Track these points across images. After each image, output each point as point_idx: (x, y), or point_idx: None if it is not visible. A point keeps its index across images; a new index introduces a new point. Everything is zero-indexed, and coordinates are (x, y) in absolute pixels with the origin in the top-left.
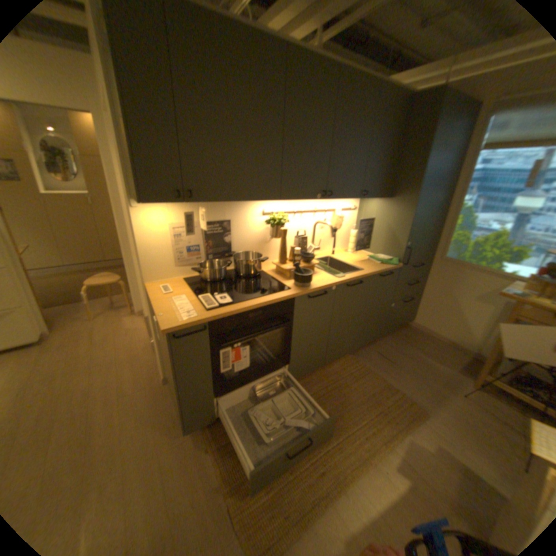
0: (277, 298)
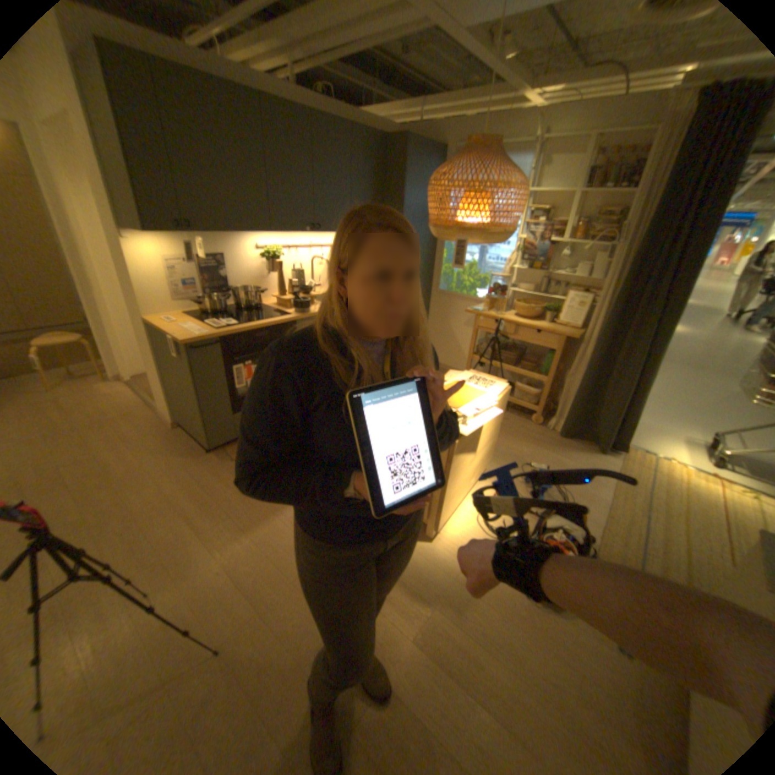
0: (278, 322)
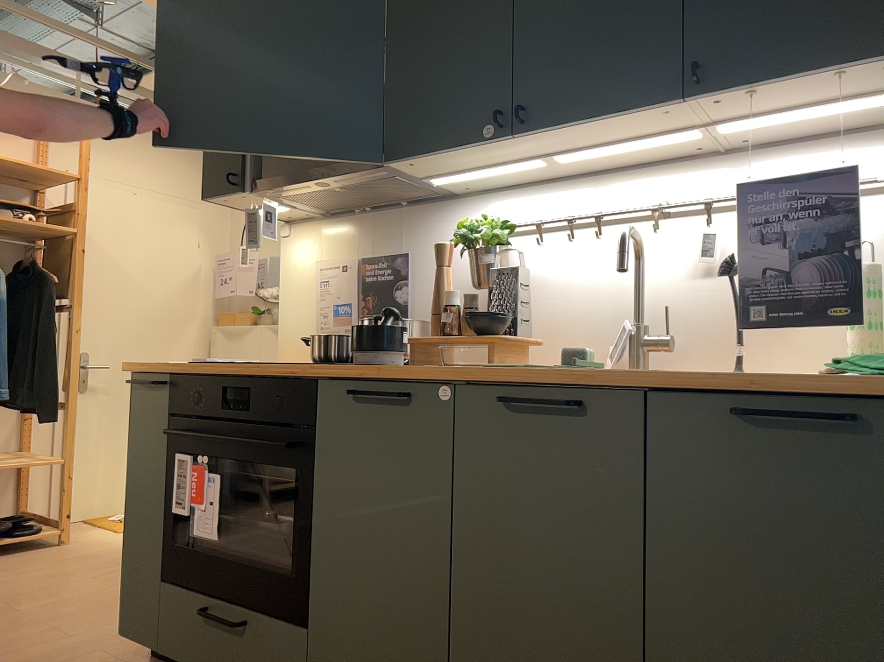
0: (281, 371)
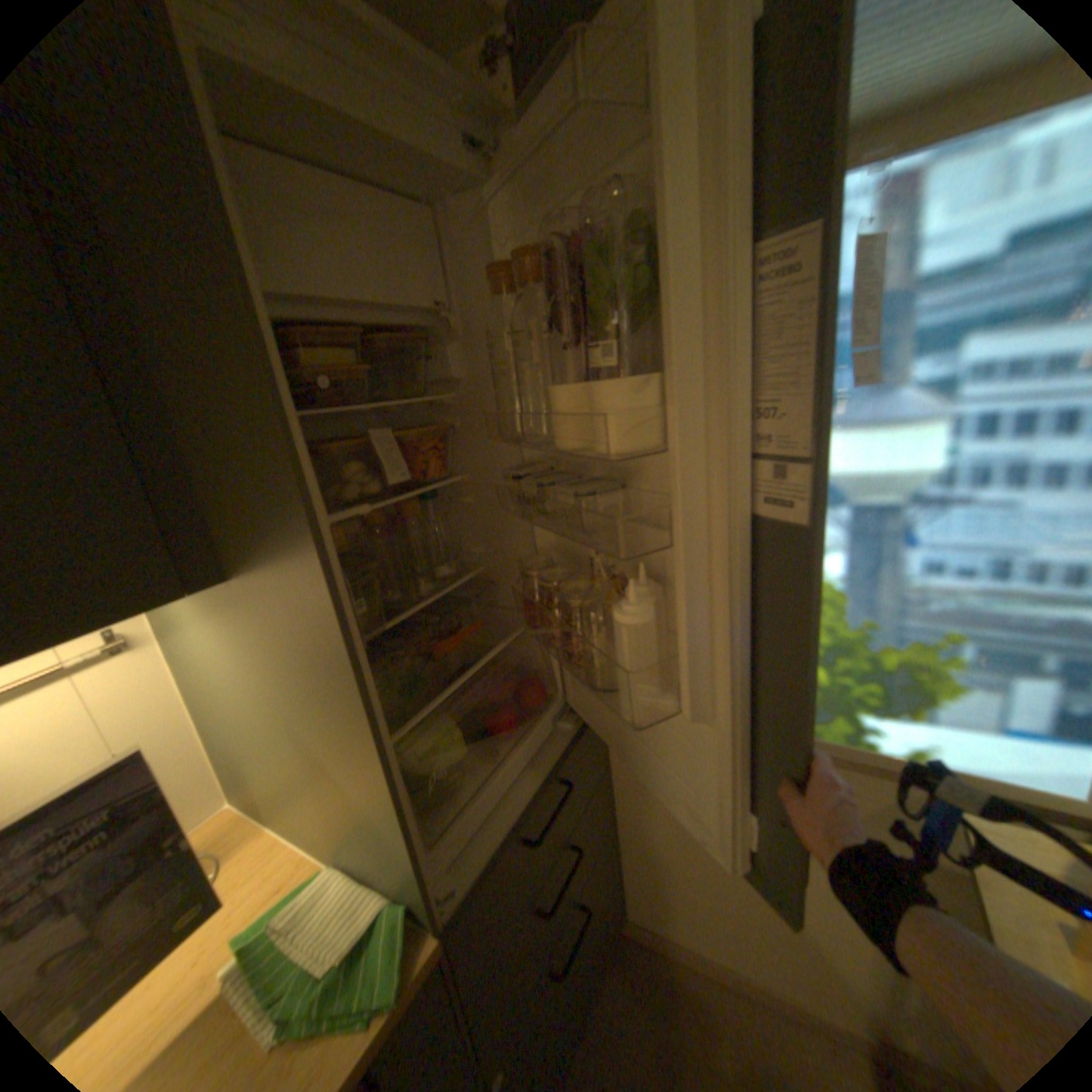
0: None
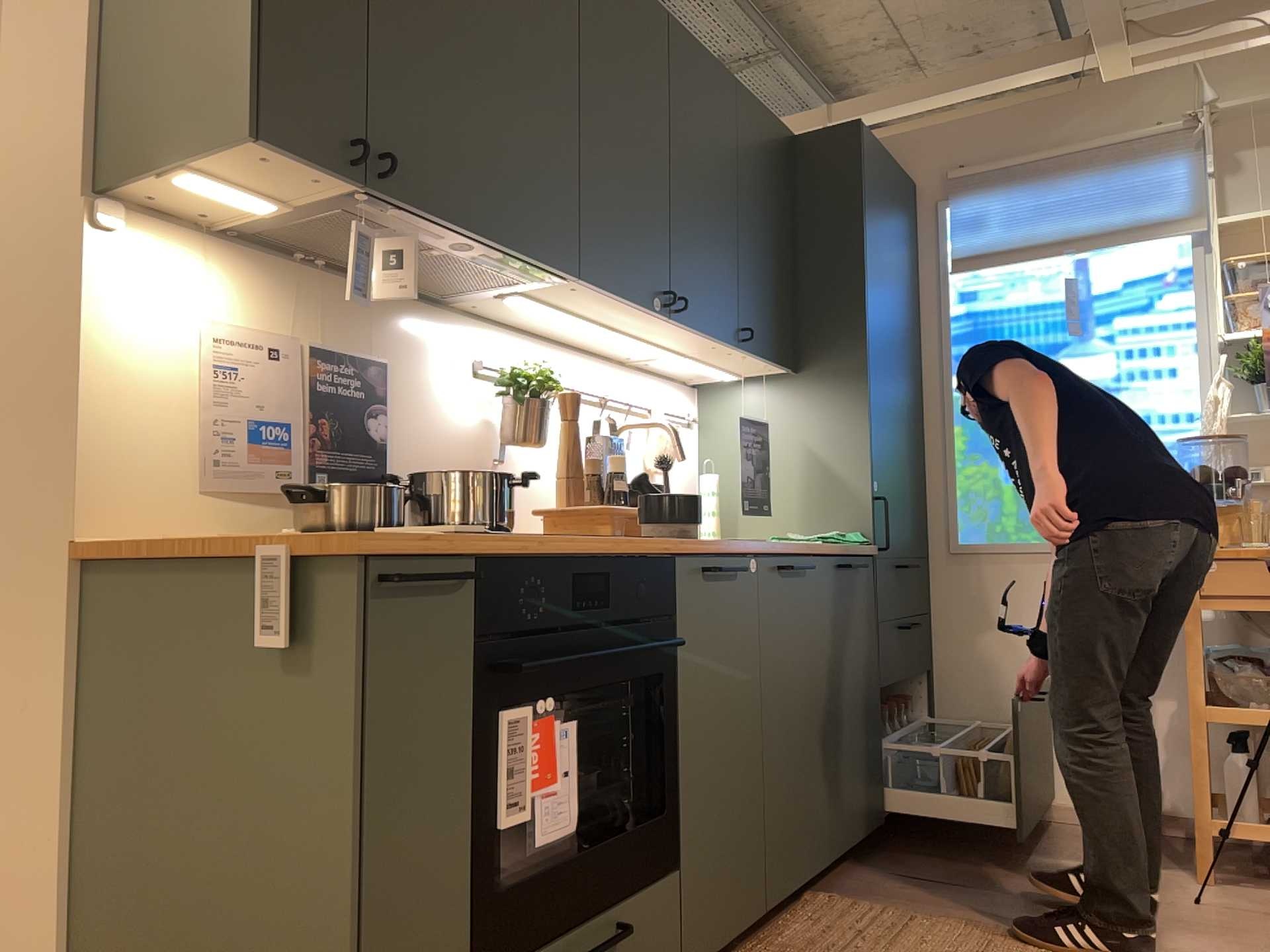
0: (635, 548)
